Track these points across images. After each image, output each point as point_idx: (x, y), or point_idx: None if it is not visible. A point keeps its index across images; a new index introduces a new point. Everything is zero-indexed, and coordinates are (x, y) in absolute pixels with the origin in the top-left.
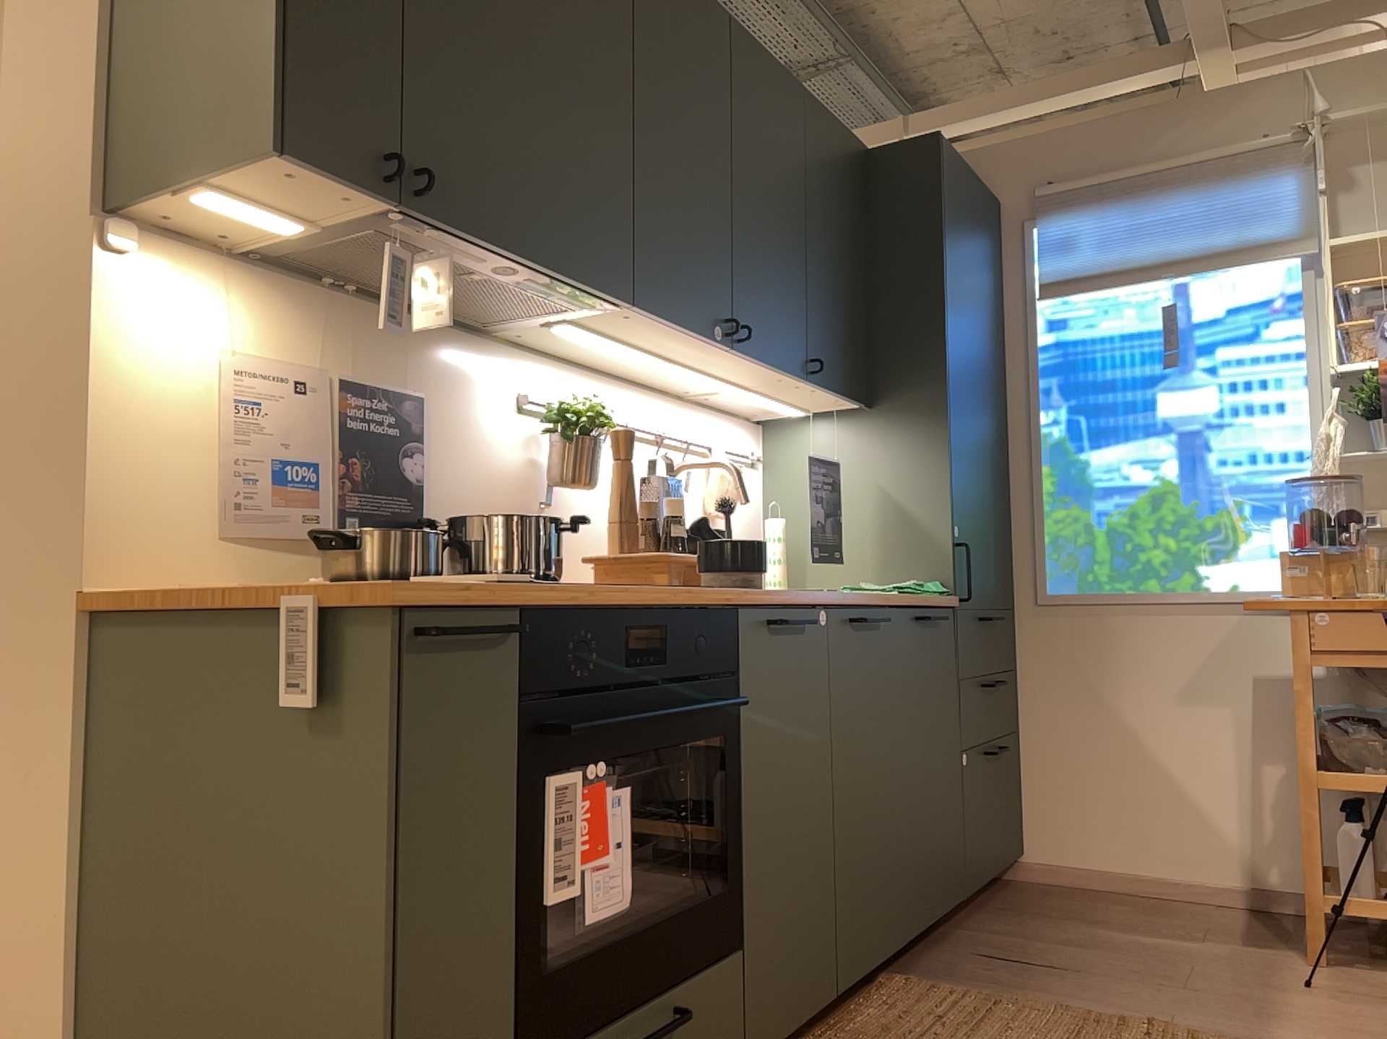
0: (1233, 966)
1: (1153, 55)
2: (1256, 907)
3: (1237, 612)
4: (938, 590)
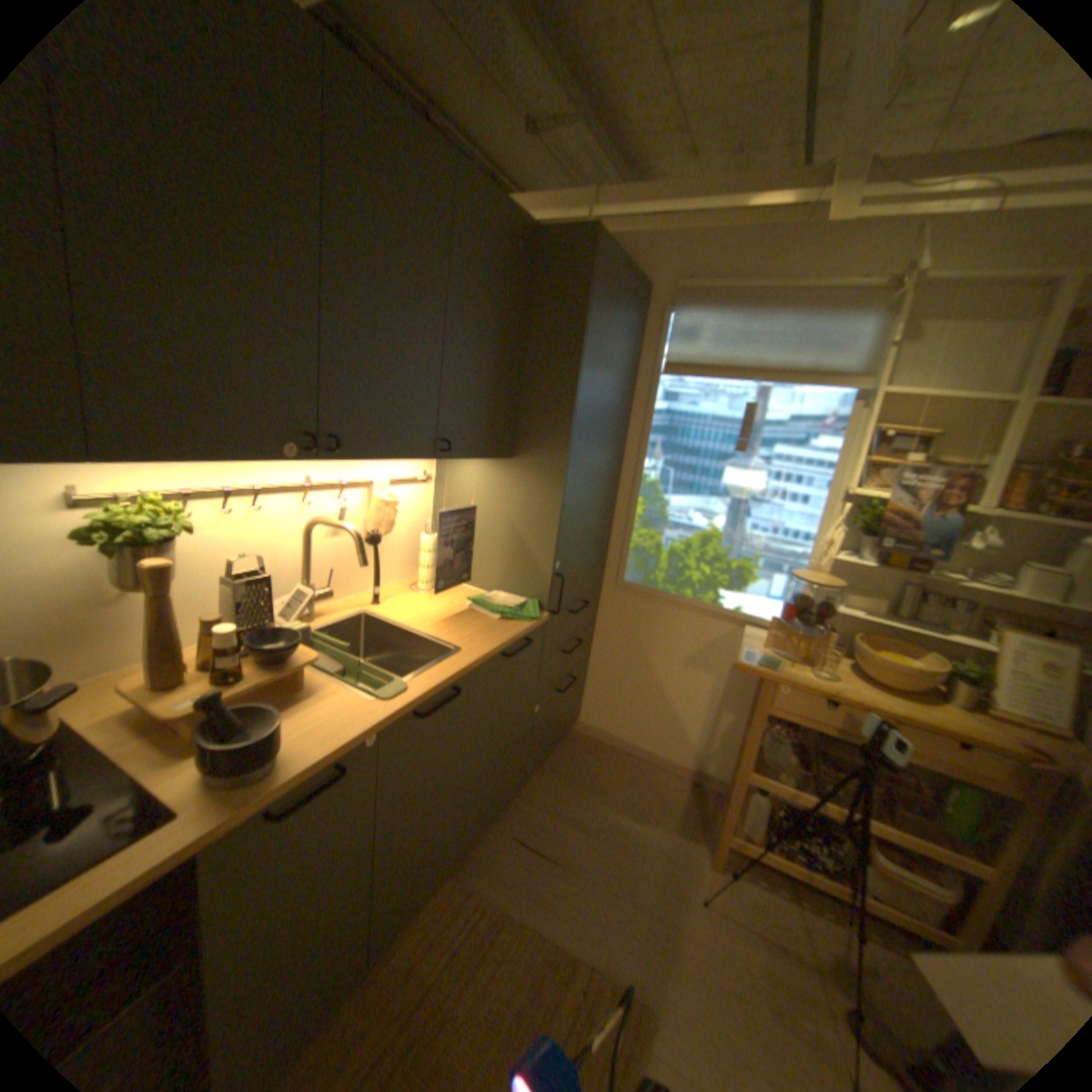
0: (666, 872)
1: (805, 170)
2: (697, 785)
3: (736, 625)
4: (530, 618)
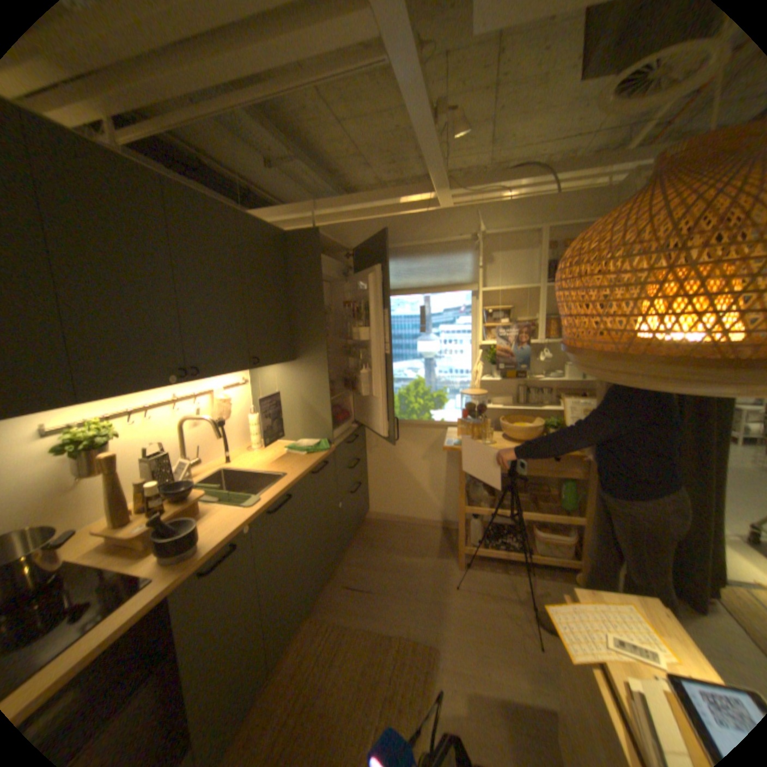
0: (433, 578)
1: (420, 185)
2: (444, 529)
3: (443, 429)
4: (324, 449)
